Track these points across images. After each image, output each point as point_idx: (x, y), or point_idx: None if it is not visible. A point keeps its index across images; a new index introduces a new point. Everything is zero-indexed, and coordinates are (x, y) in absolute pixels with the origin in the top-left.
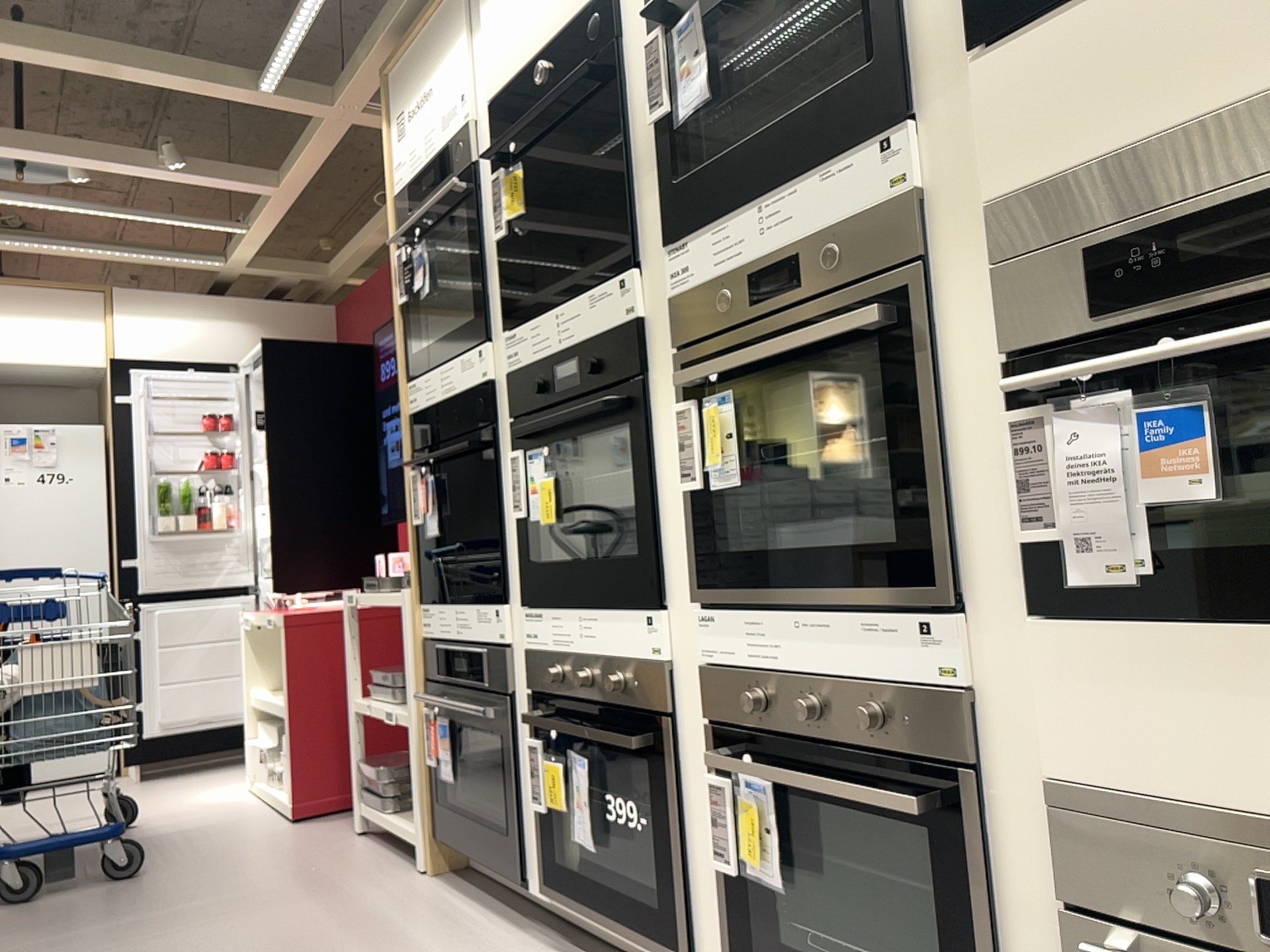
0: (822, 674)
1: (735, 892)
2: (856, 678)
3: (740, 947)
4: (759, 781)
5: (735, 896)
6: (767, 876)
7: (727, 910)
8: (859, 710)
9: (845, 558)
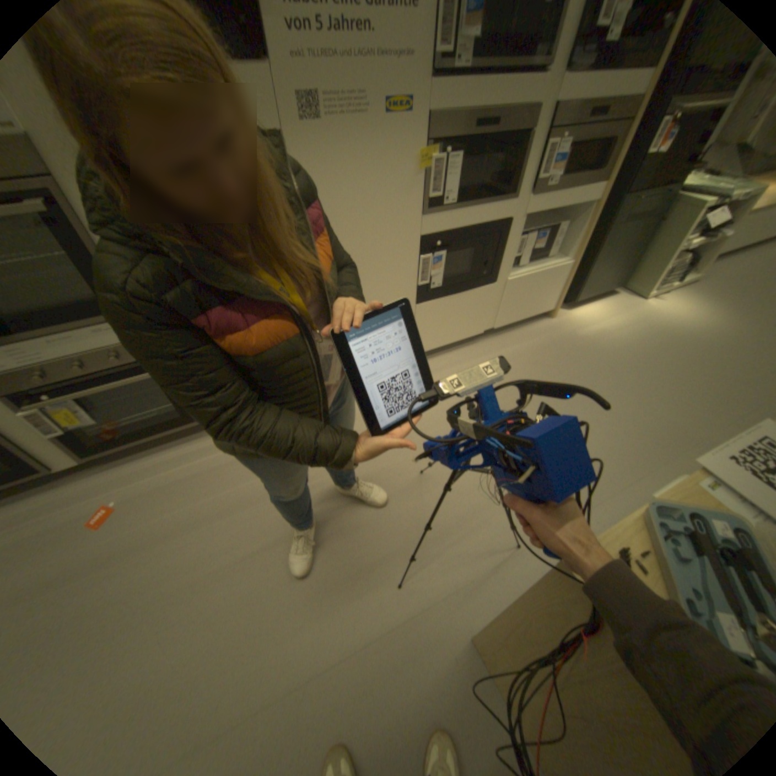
0: (73, 355)
1: (62, 438)
2: (94, 349)
3: (75, 450)
4: (66, 402)
5: (60, 439)
6: (82, 424)
7: (57, 445)
8: (102, 358)
9: (66, 311)
